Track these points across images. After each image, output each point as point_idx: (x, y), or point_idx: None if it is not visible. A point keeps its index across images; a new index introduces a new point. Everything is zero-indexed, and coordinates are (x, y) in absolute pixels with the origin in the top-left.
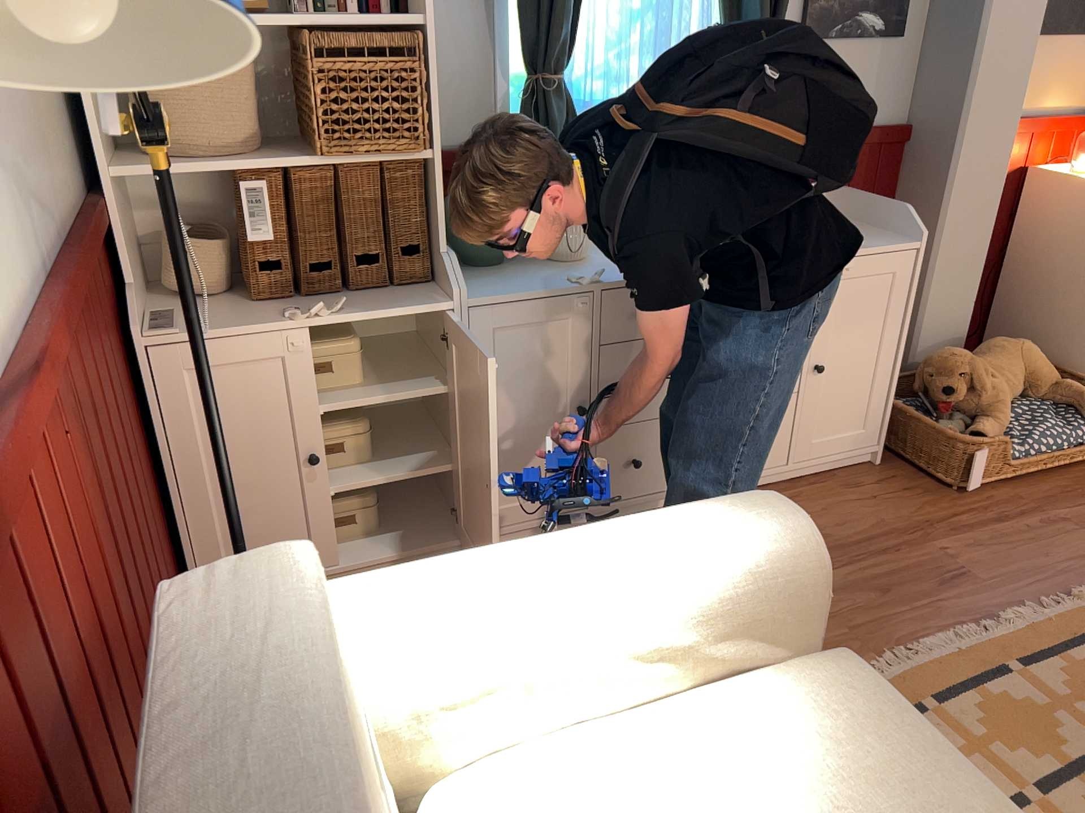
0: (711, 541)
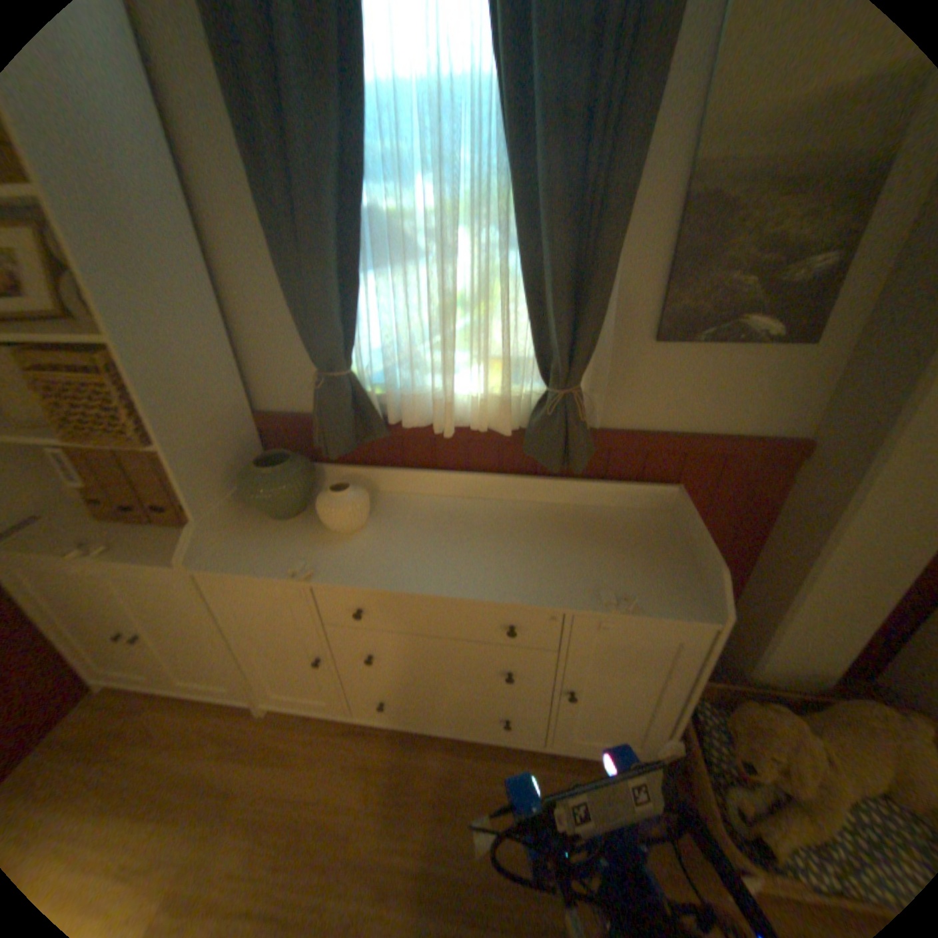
0: None
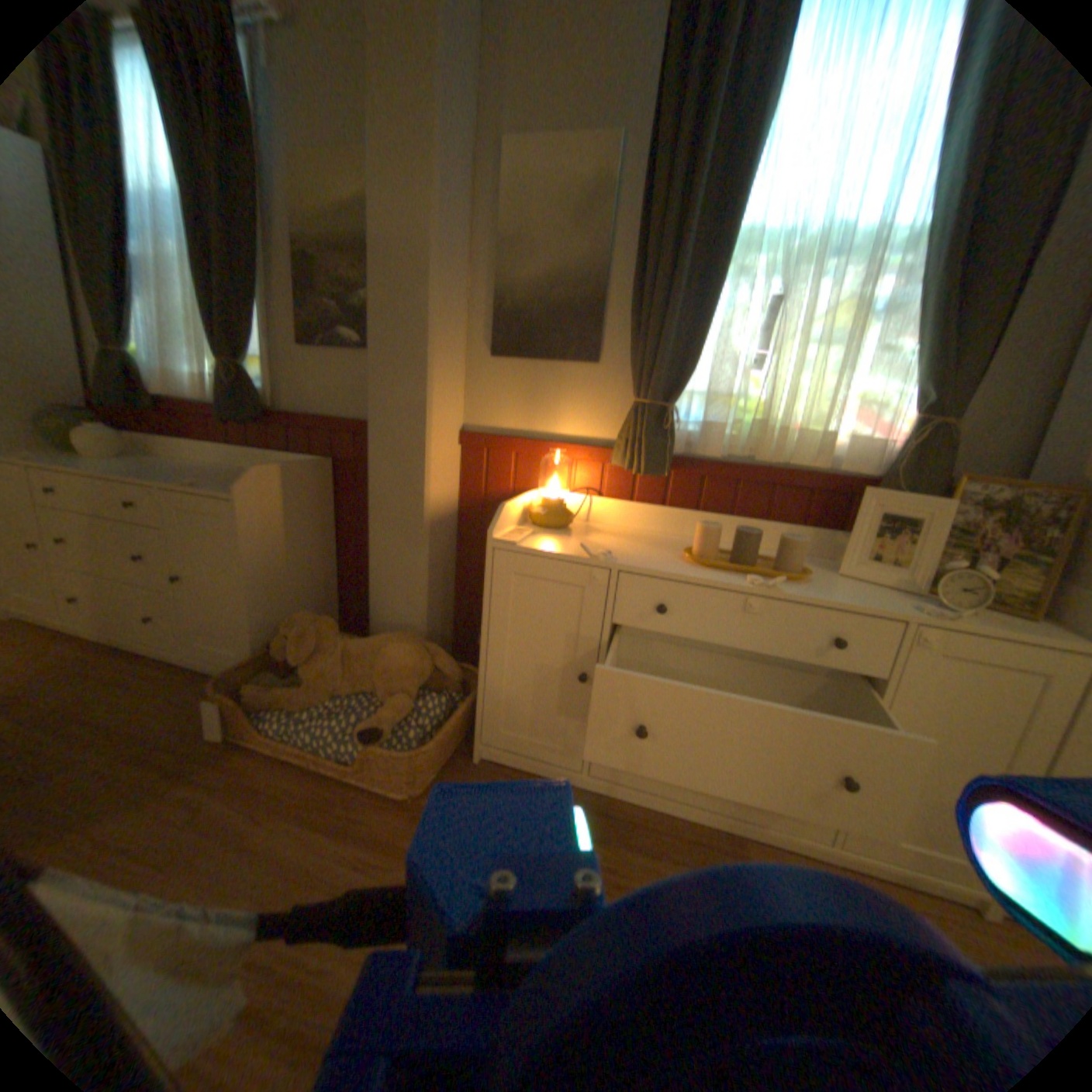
0: None
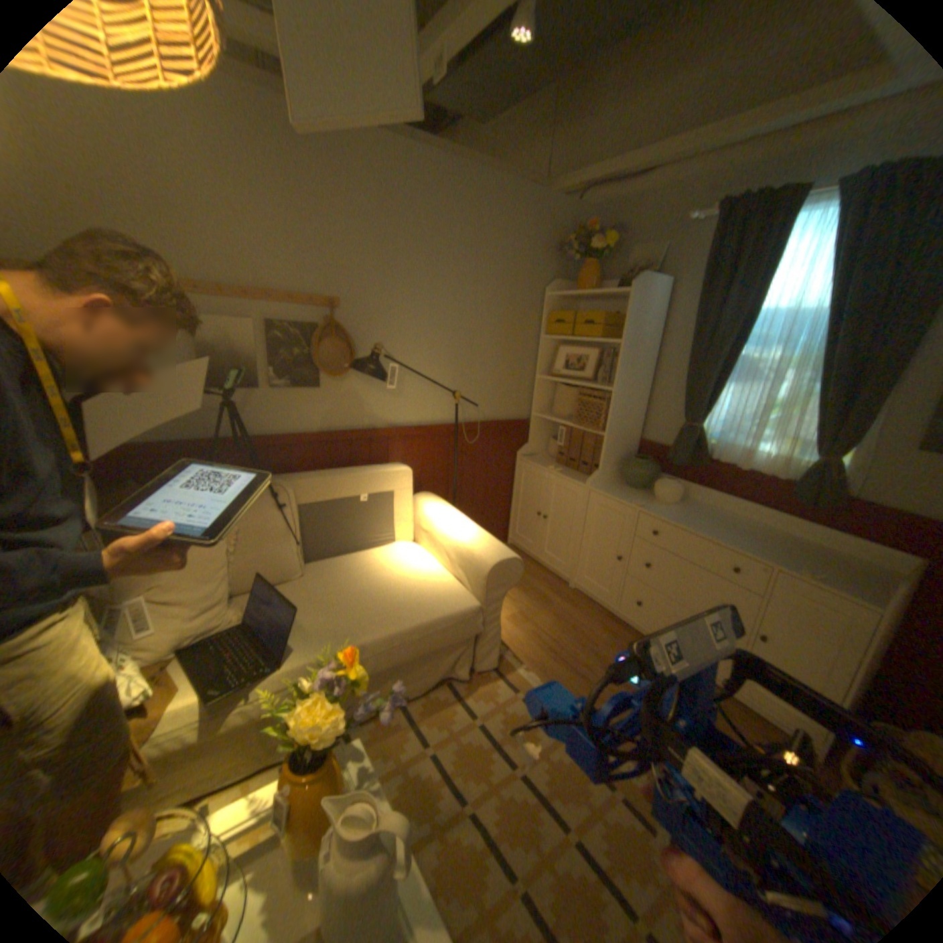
0: (481, 545)
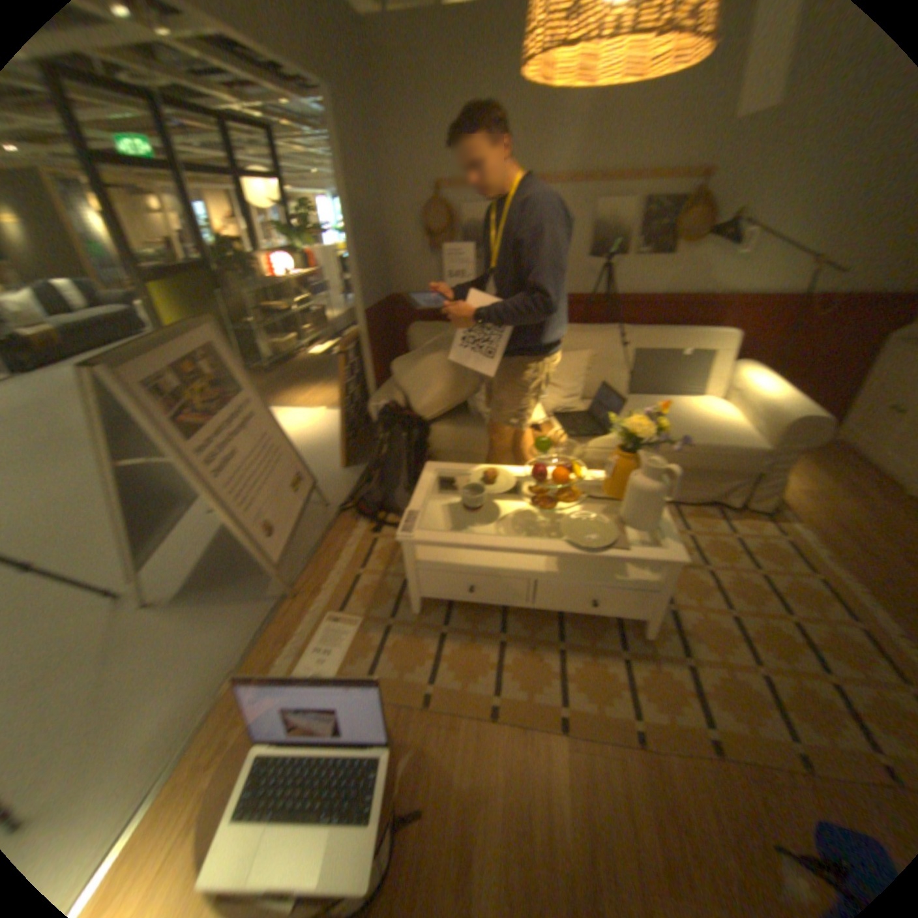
0: (793, 403)
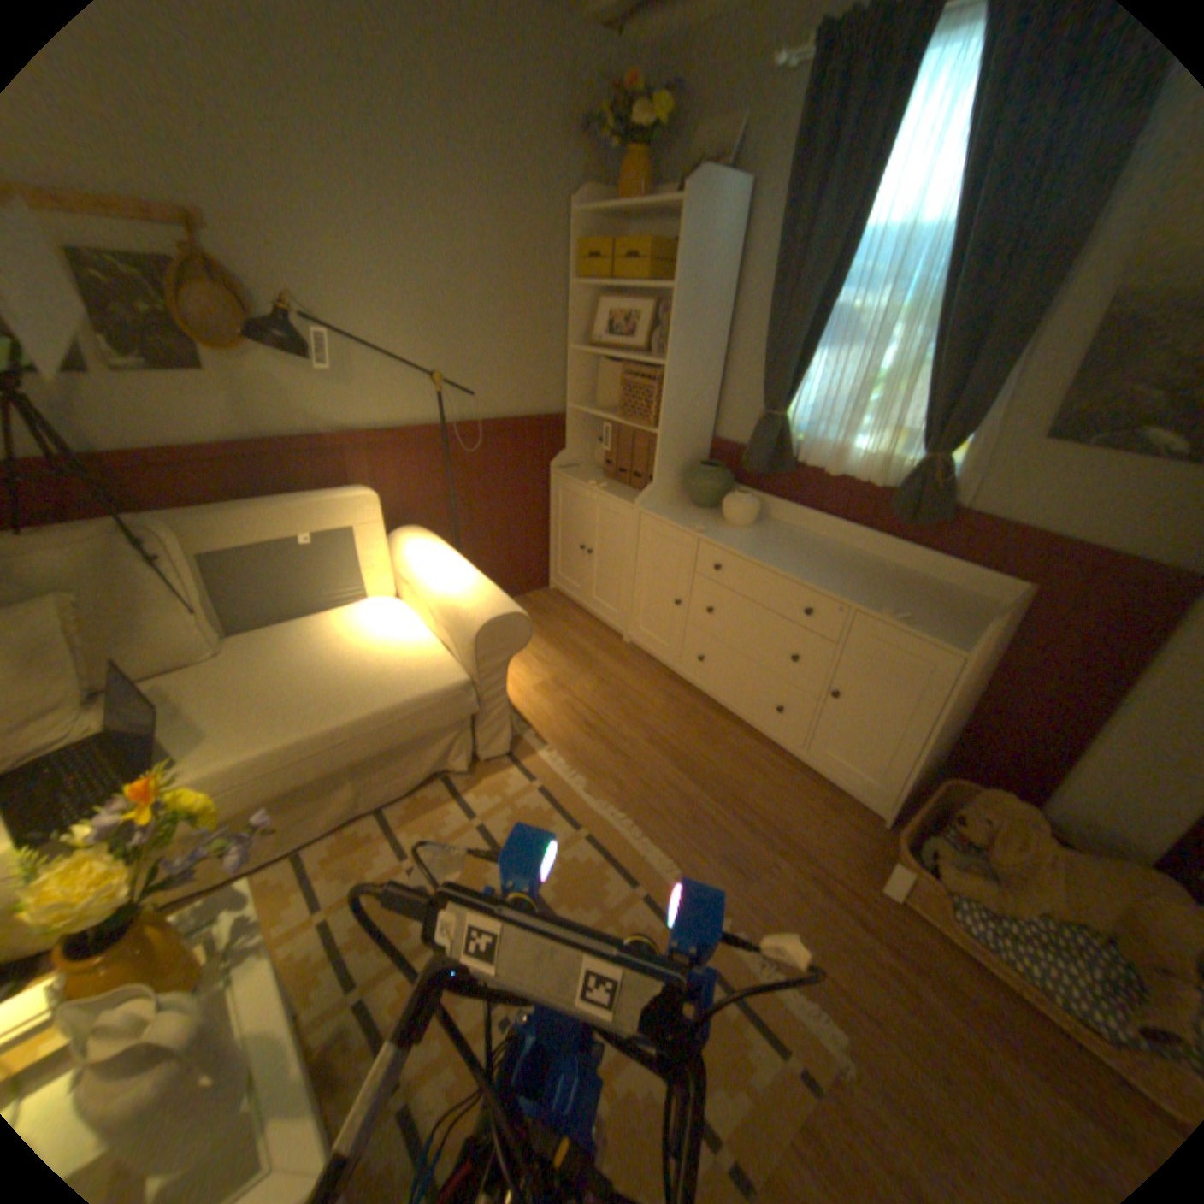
0: (470, 597)
